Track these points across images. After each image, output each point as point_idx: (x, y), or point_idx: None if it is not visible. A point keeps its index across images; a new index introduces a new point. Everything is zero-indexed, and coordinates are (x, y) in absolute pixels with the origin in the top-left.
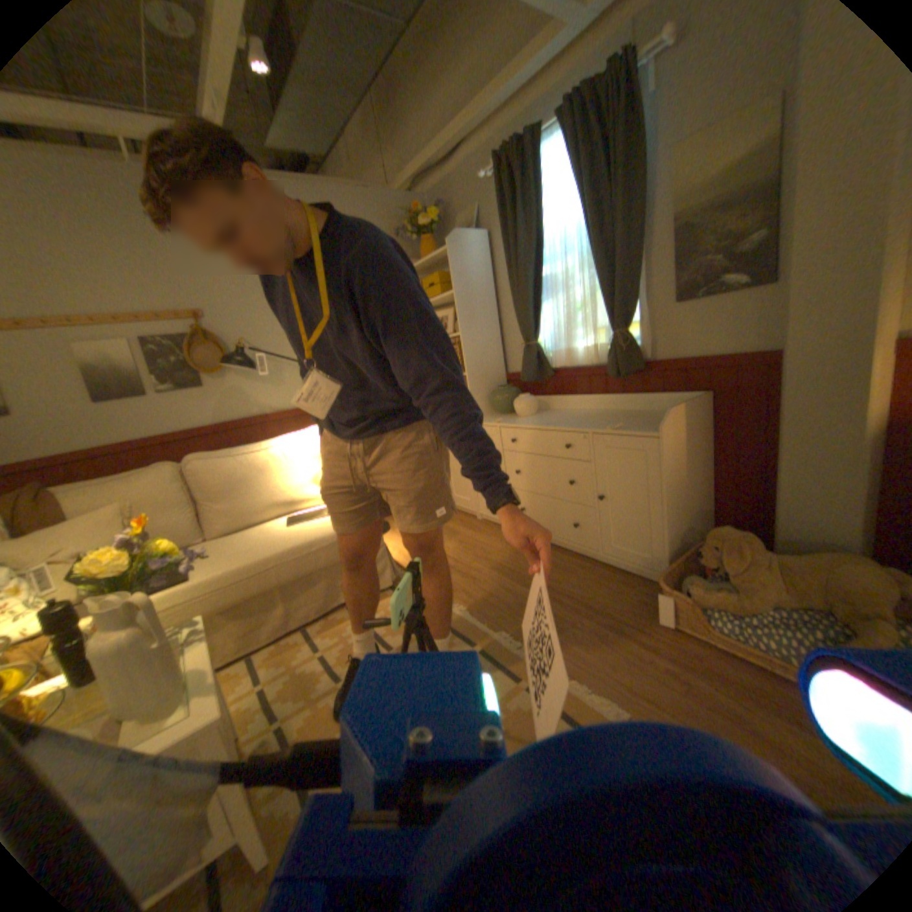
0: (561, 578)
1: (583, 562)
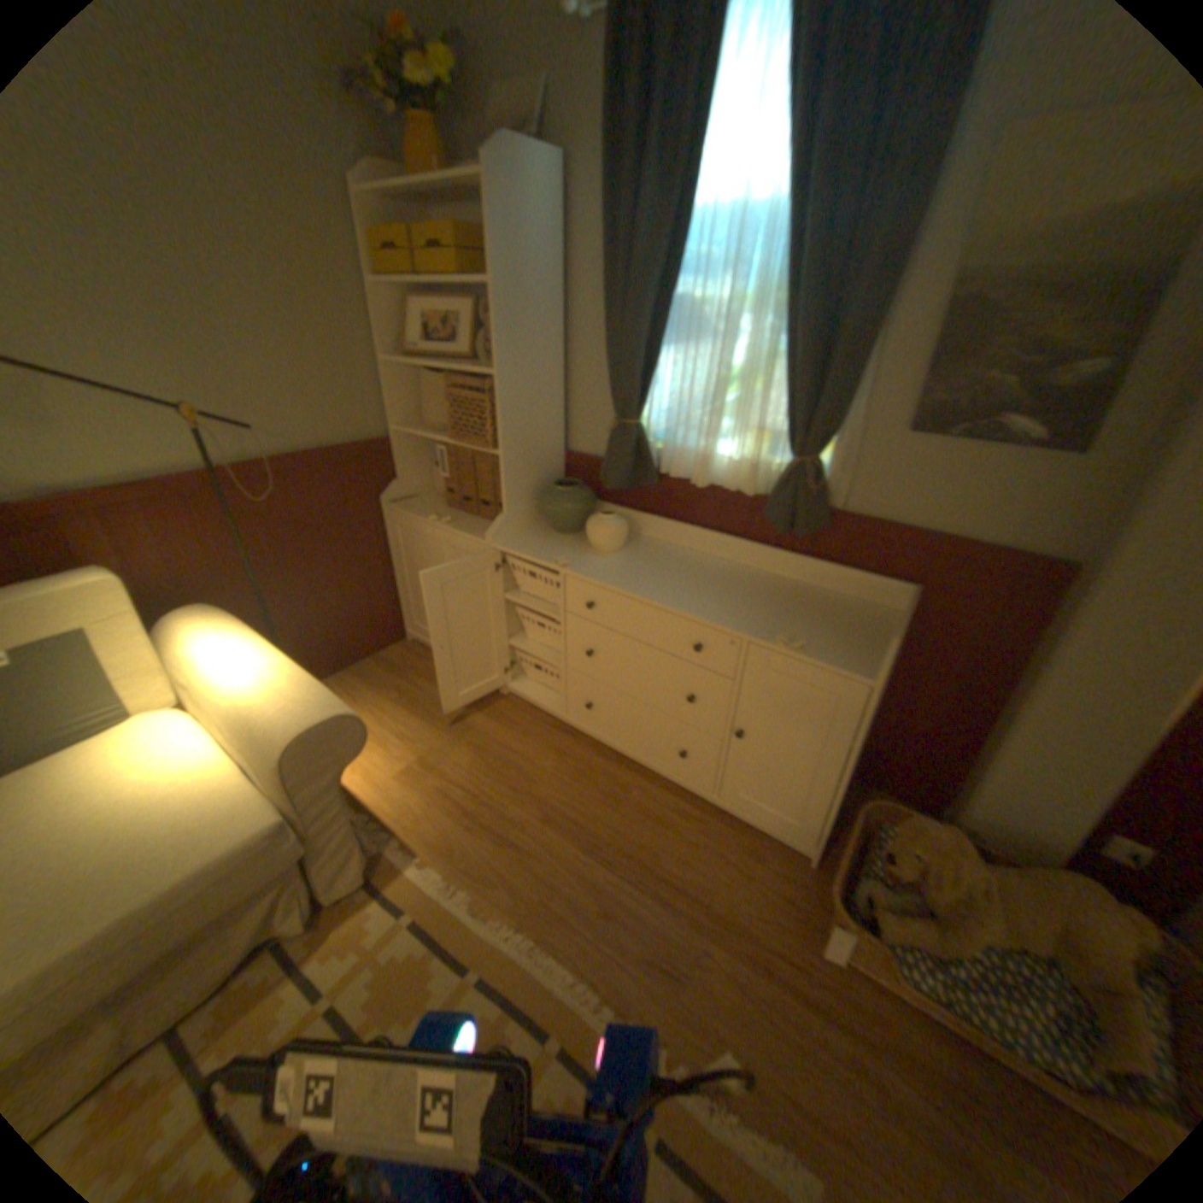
0: (659, 844)
1: (685, 803)
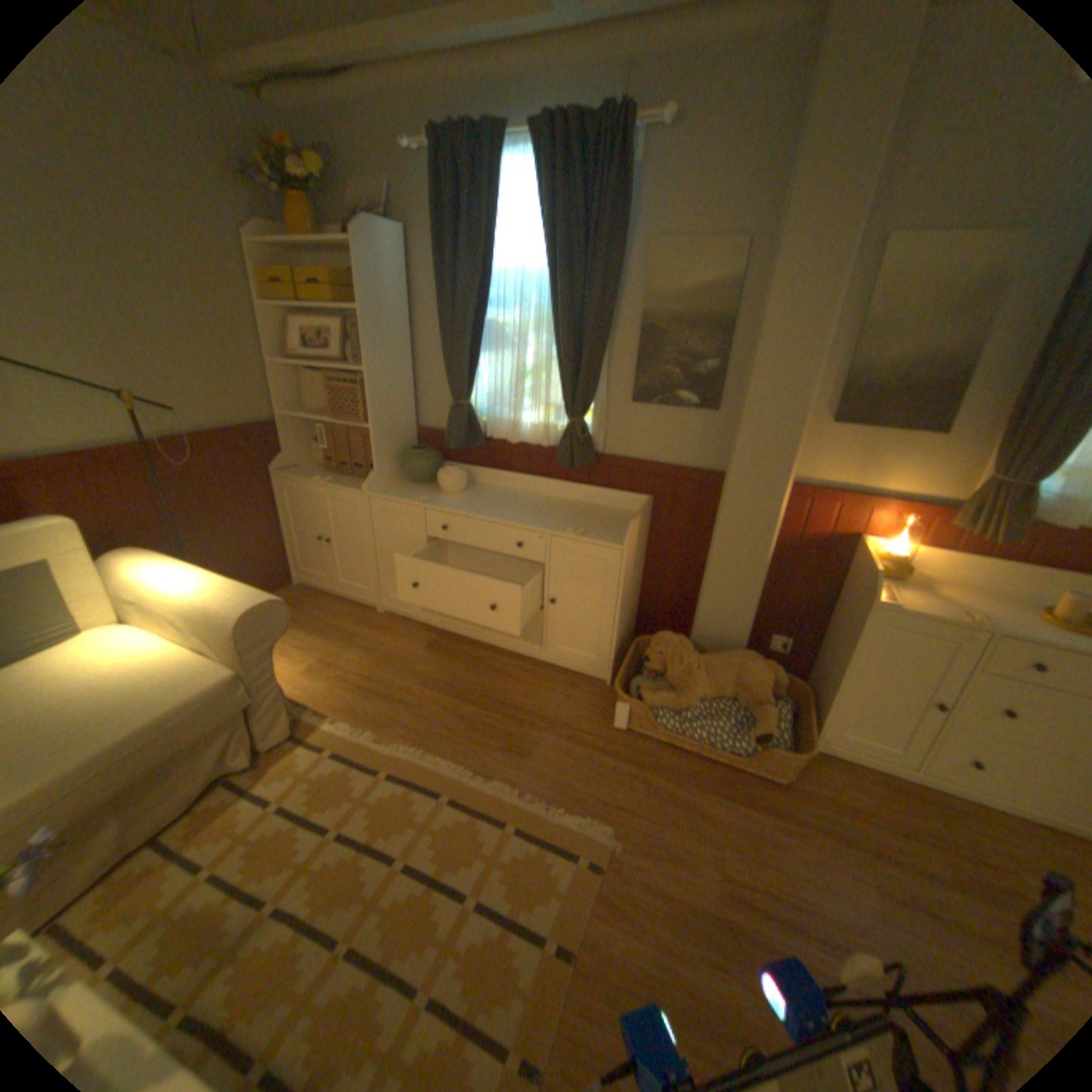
0: (506, 687)
1: (522, 663)
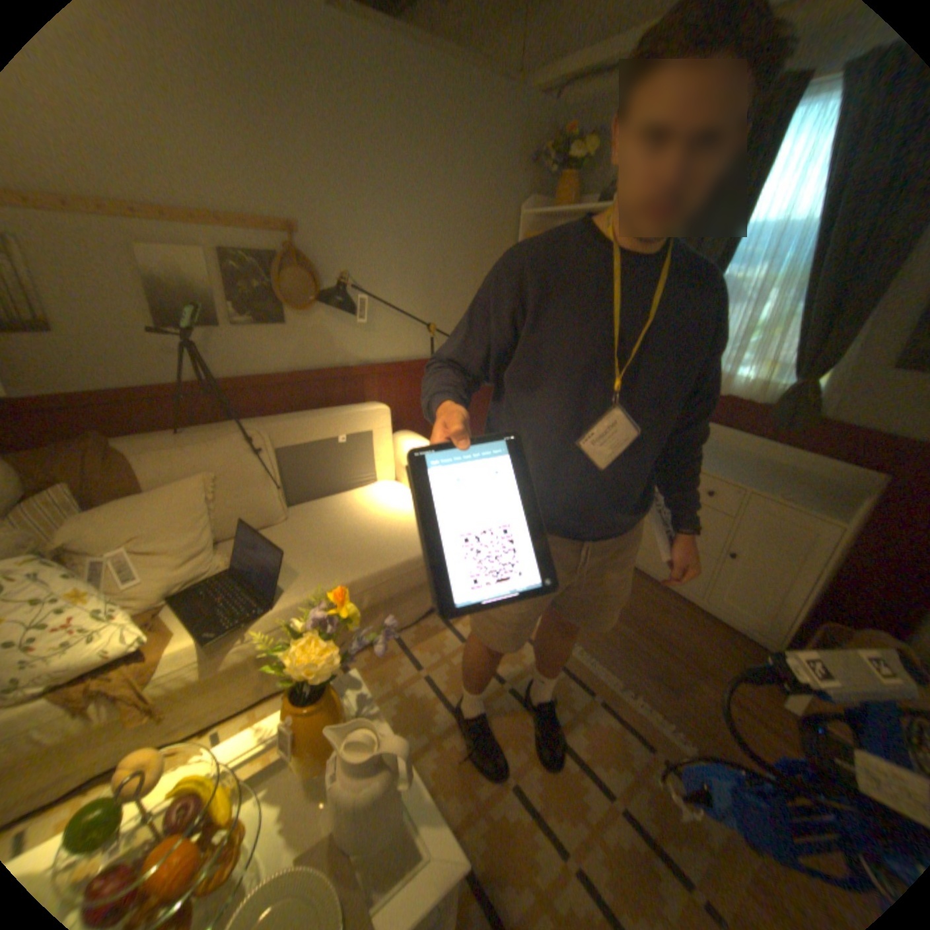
0: (661, 620)
1: (679, 603)
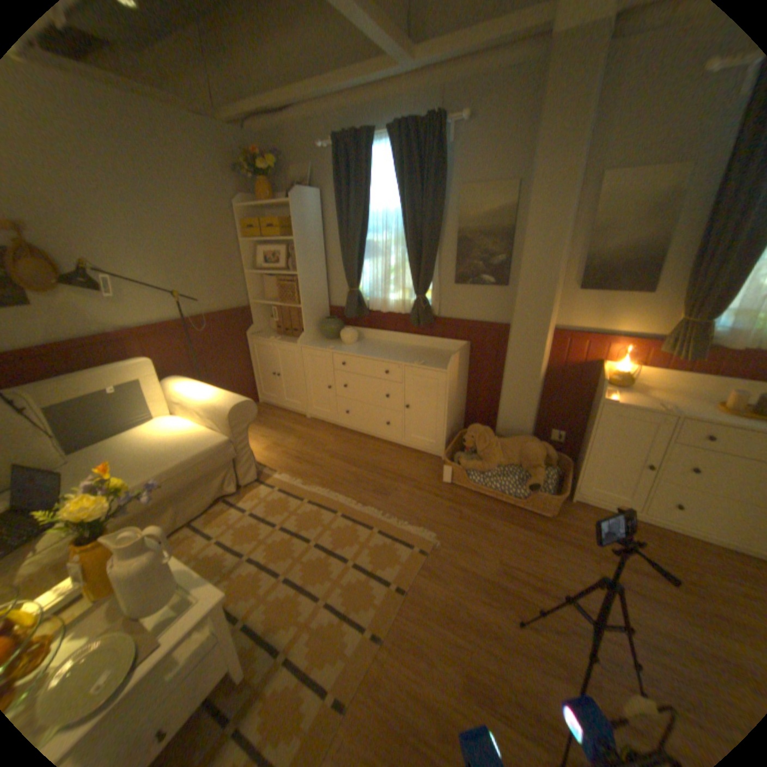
0: (379, 459)
1: (391, 446)
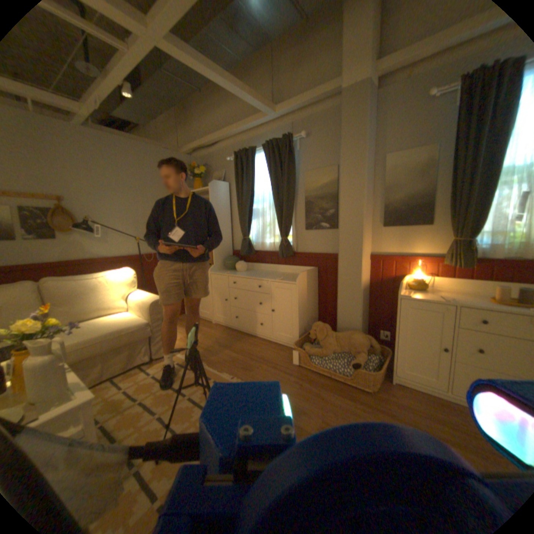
0: (253, 349)
1: (263, 342)
